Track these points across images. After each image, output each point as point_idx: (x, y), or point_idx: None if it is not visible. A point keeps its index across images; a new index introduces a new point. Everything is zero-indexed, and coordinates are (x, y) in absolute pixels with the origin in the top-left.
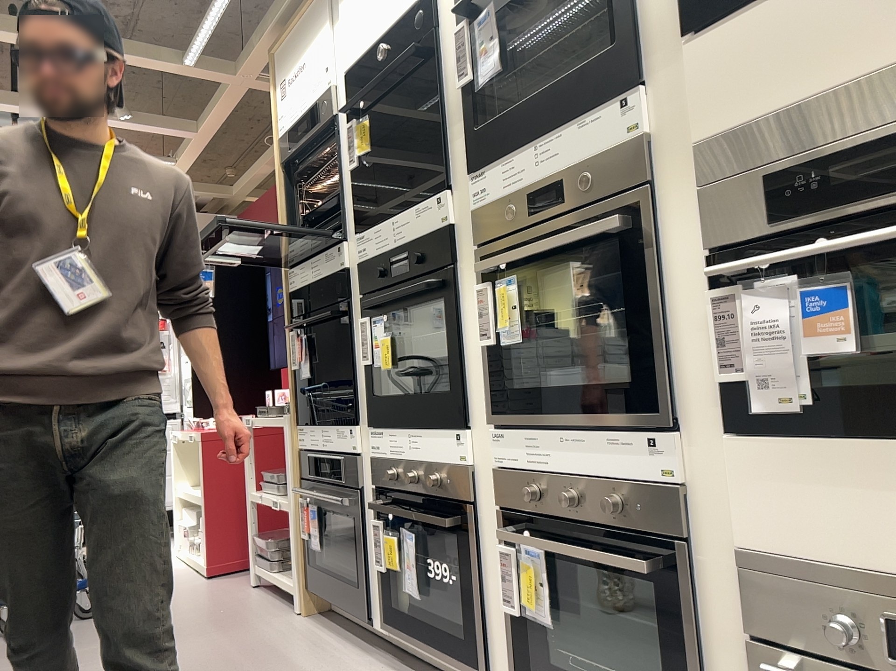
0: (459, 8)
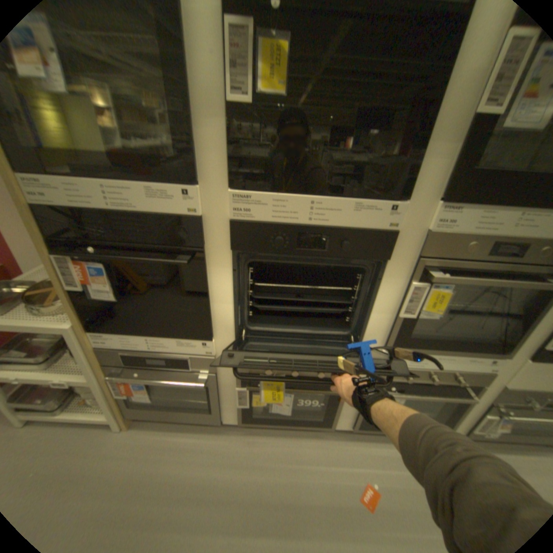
0: None
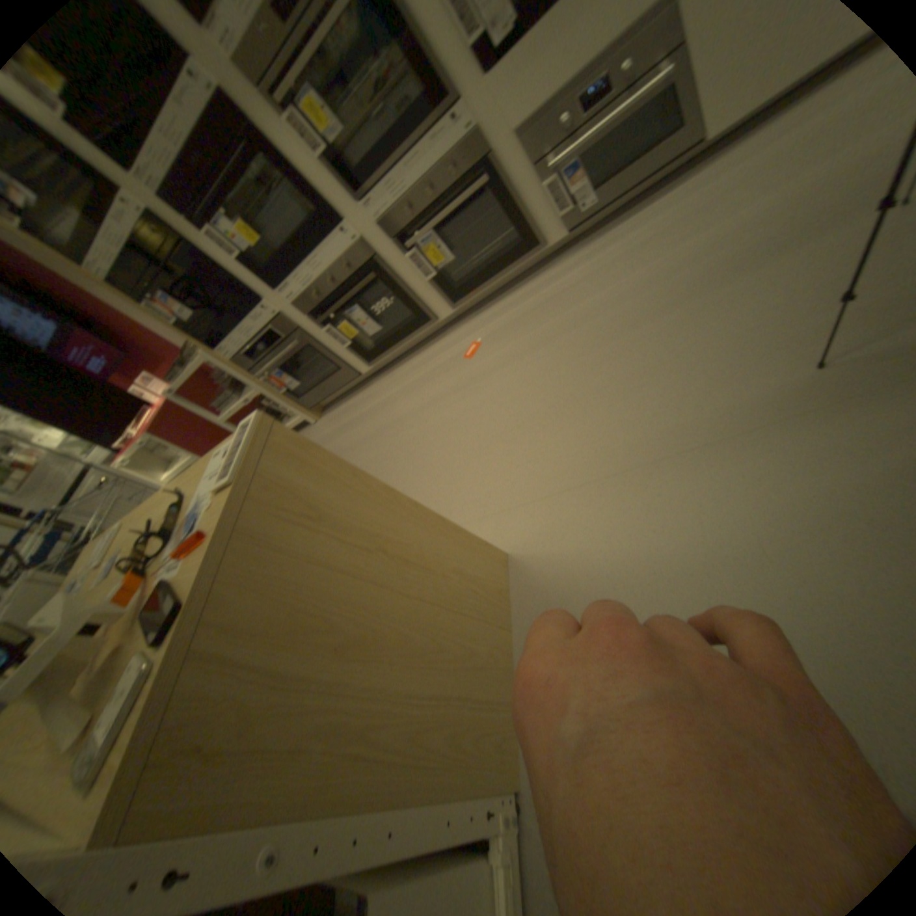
0: None
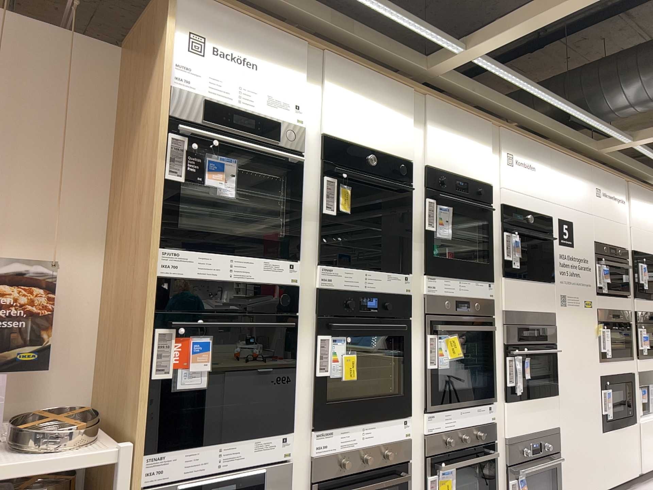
0: (427, 193)
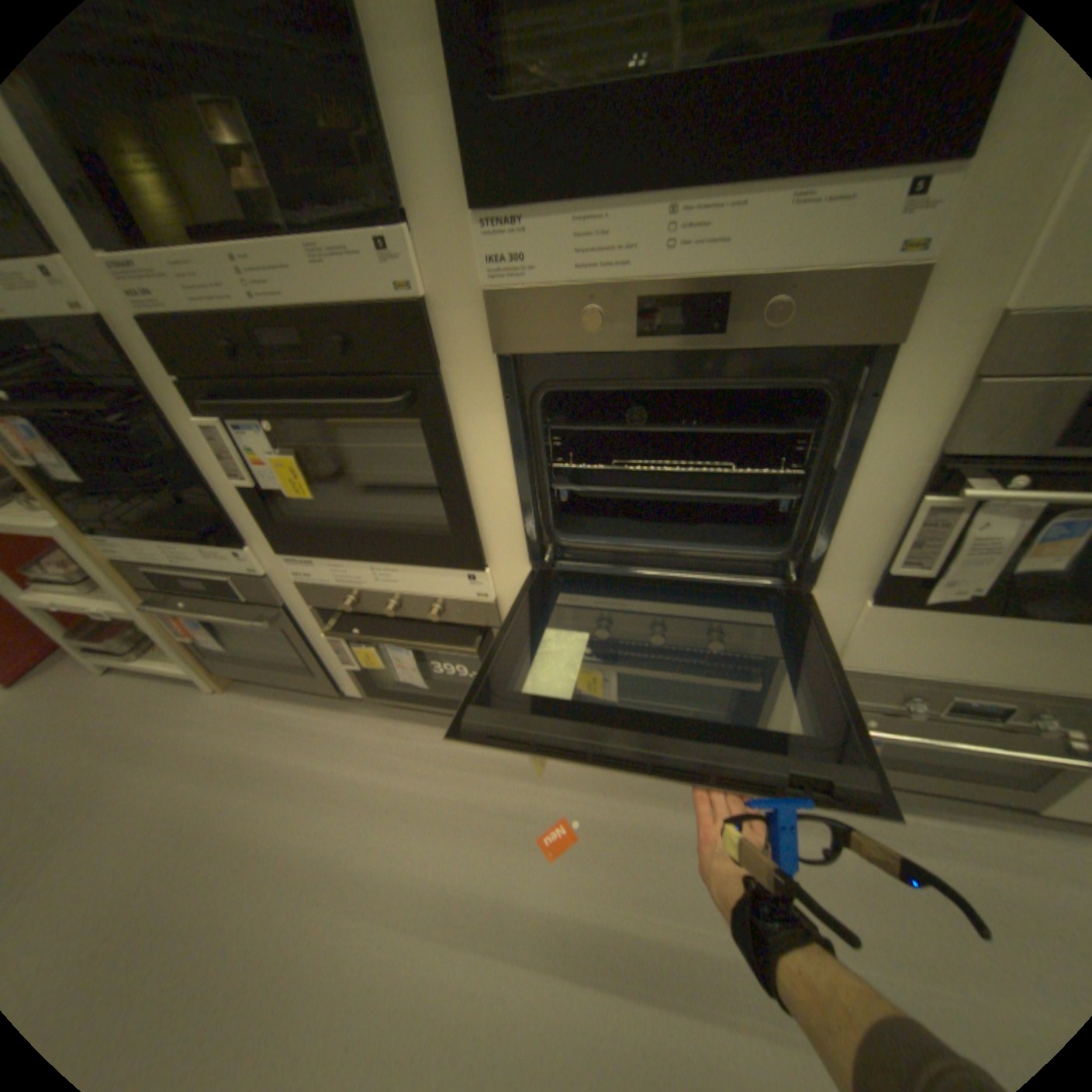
0: None
